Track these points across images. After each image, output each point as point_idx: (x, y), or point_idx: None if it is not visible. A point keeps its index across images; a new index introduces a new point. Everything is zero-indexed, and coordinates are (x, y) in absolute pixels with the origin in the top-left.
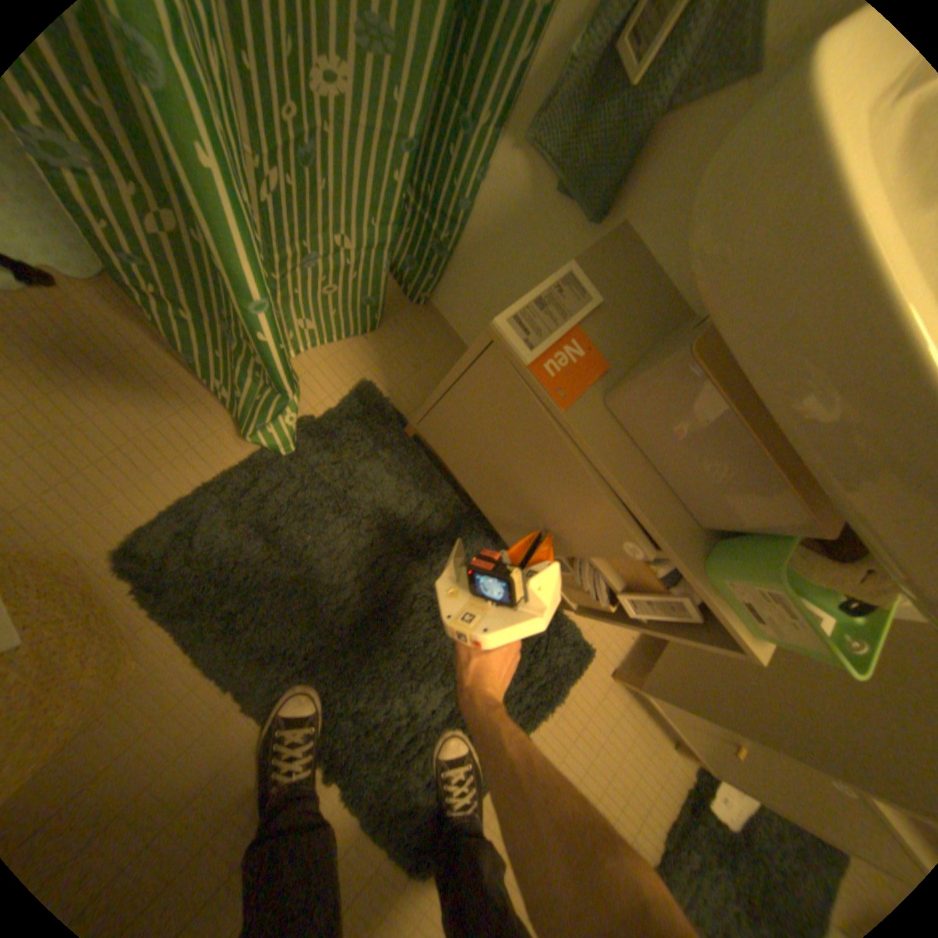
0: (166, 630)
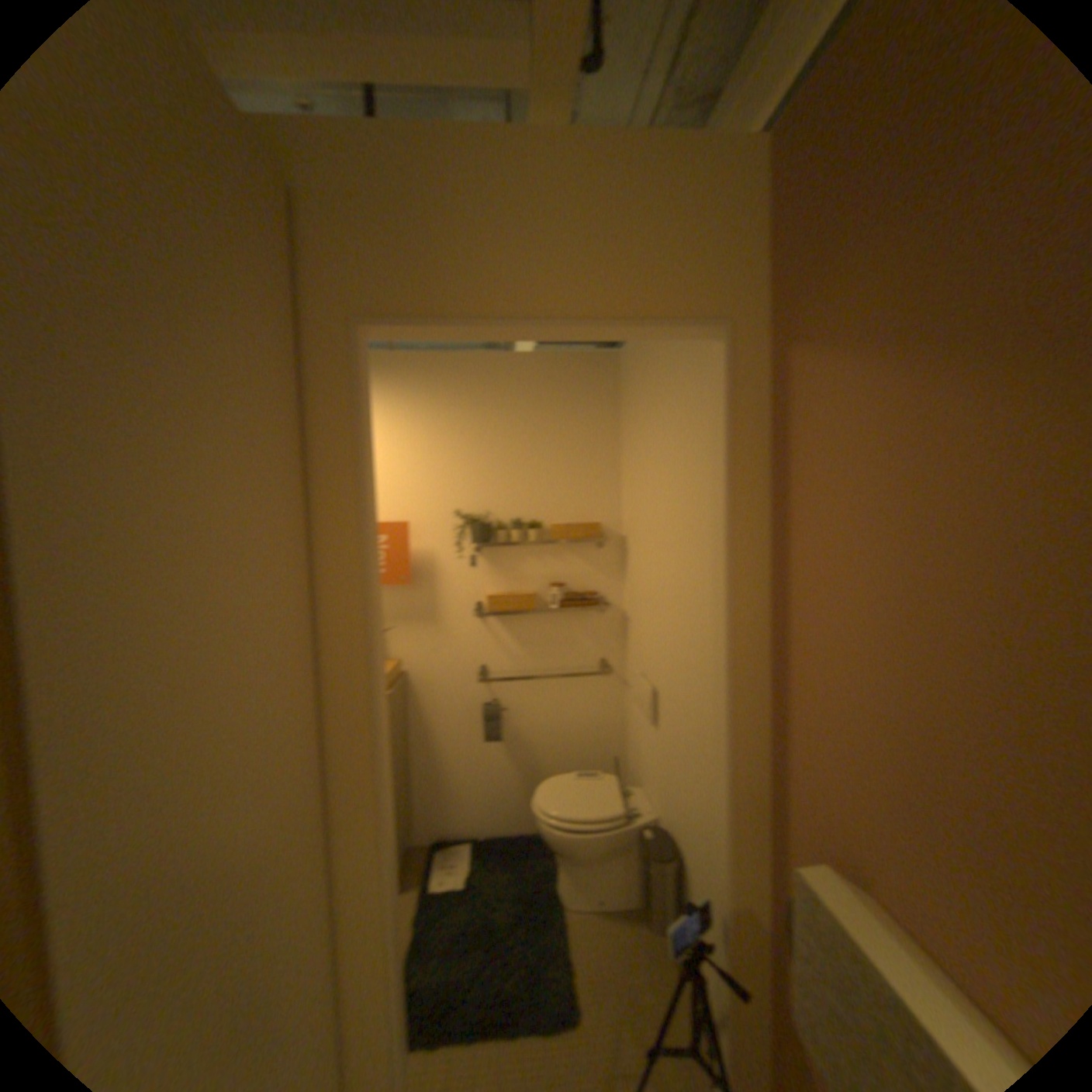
0: None
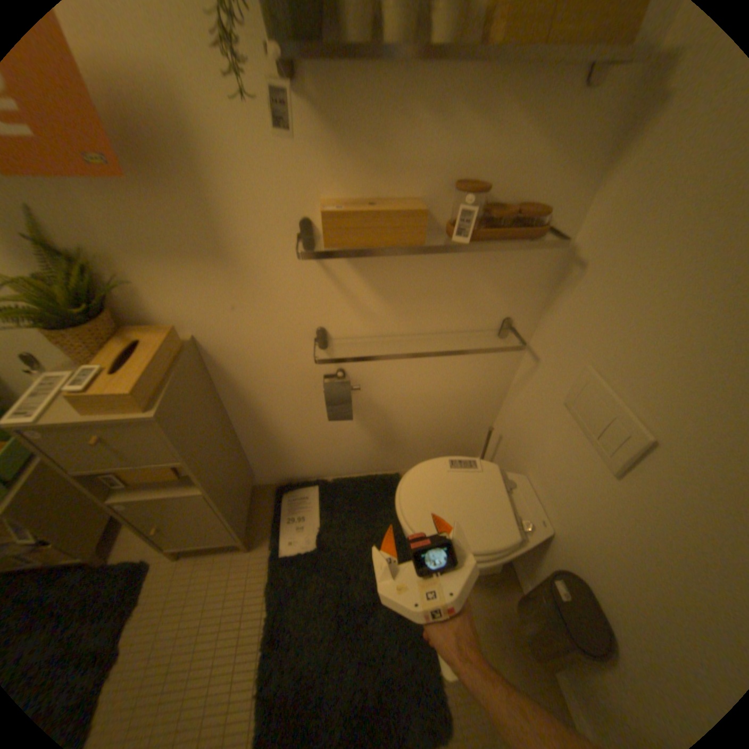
0: None
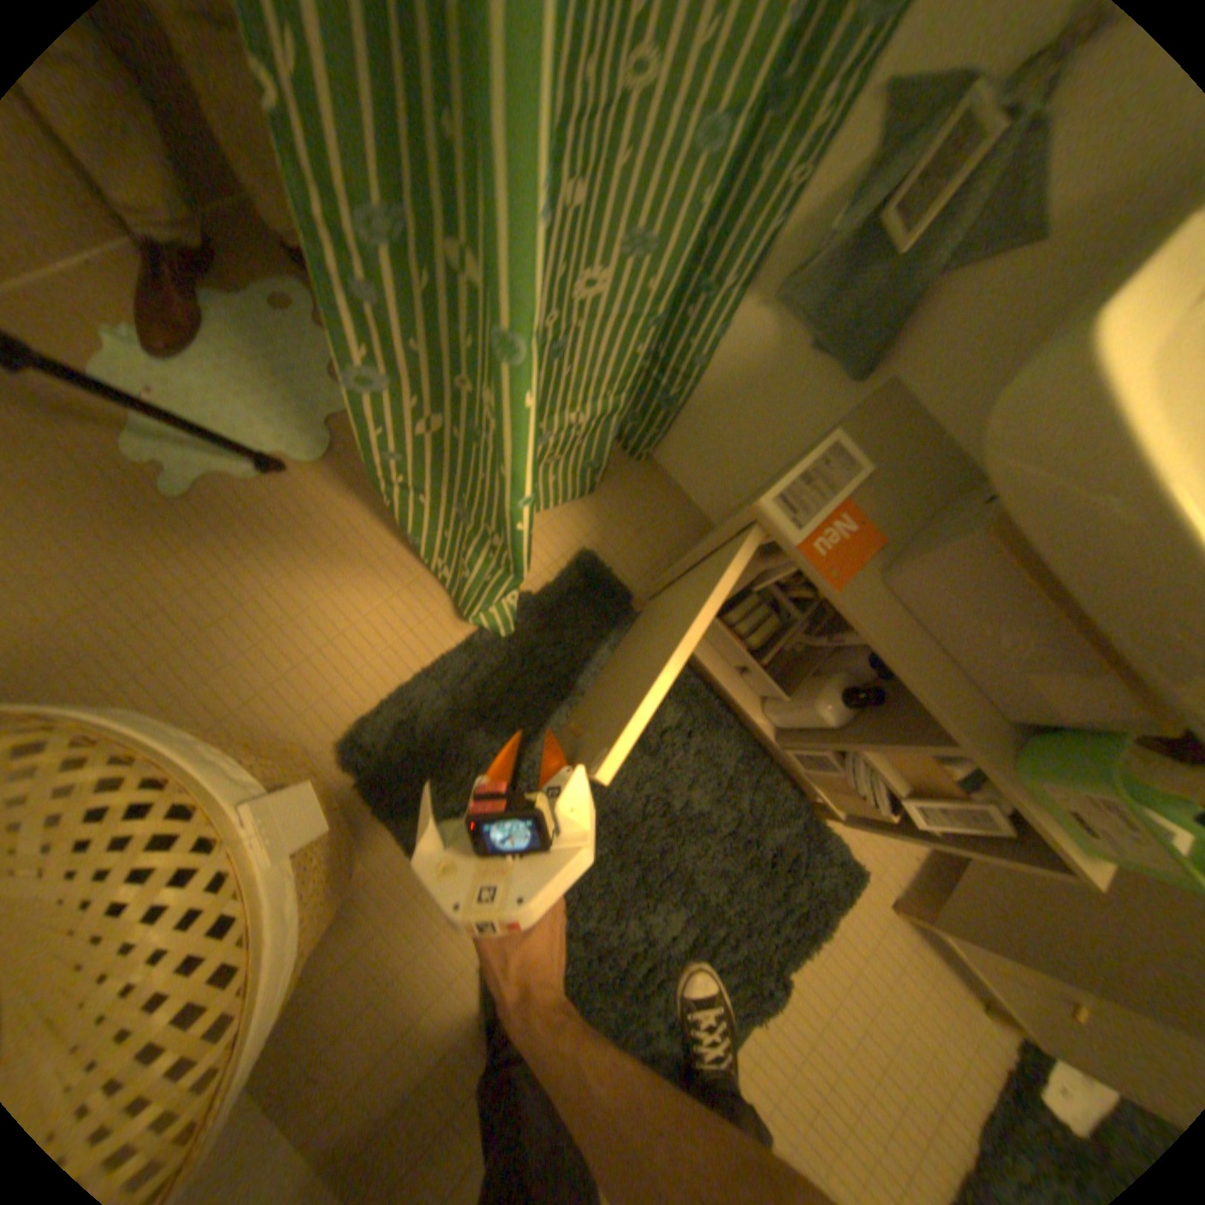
0: (389, 828)
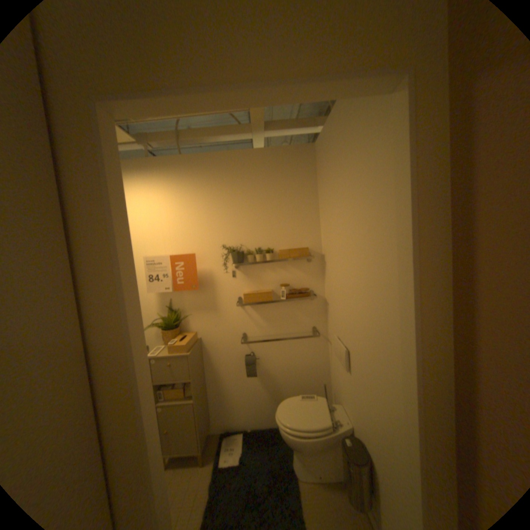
0: None
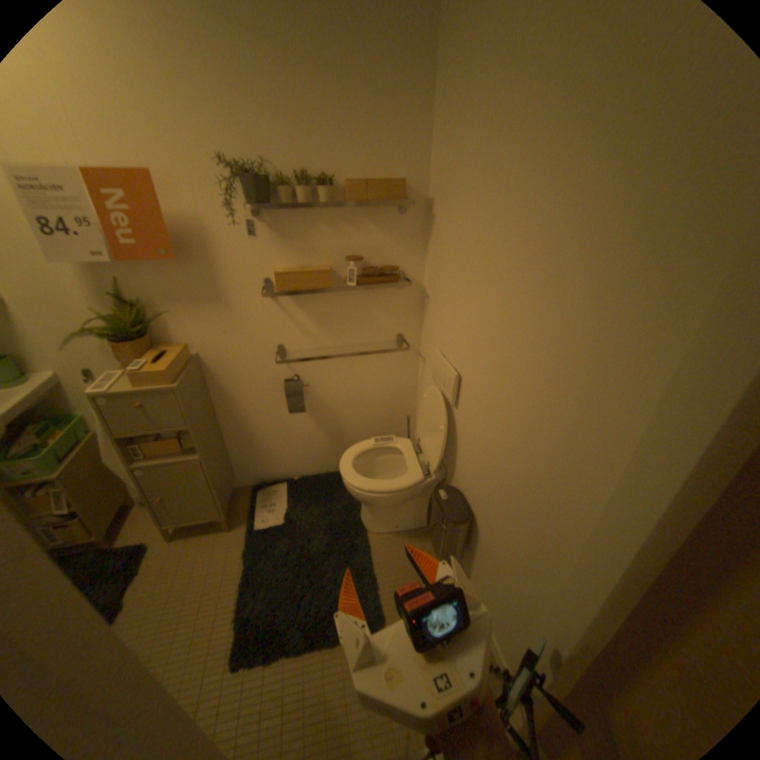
0: None
